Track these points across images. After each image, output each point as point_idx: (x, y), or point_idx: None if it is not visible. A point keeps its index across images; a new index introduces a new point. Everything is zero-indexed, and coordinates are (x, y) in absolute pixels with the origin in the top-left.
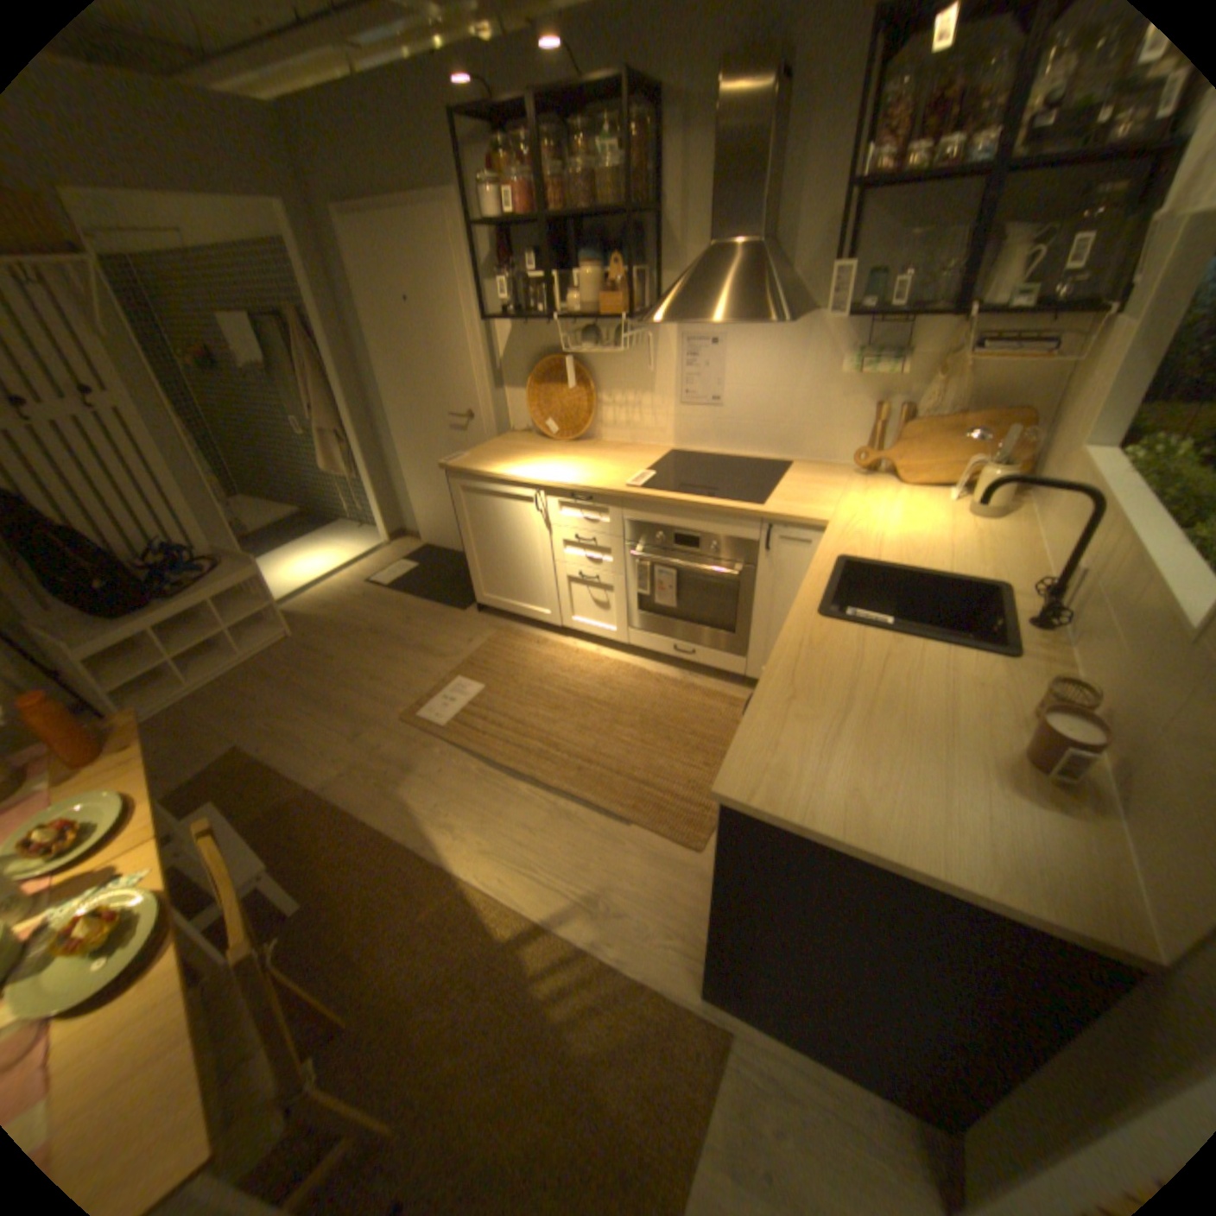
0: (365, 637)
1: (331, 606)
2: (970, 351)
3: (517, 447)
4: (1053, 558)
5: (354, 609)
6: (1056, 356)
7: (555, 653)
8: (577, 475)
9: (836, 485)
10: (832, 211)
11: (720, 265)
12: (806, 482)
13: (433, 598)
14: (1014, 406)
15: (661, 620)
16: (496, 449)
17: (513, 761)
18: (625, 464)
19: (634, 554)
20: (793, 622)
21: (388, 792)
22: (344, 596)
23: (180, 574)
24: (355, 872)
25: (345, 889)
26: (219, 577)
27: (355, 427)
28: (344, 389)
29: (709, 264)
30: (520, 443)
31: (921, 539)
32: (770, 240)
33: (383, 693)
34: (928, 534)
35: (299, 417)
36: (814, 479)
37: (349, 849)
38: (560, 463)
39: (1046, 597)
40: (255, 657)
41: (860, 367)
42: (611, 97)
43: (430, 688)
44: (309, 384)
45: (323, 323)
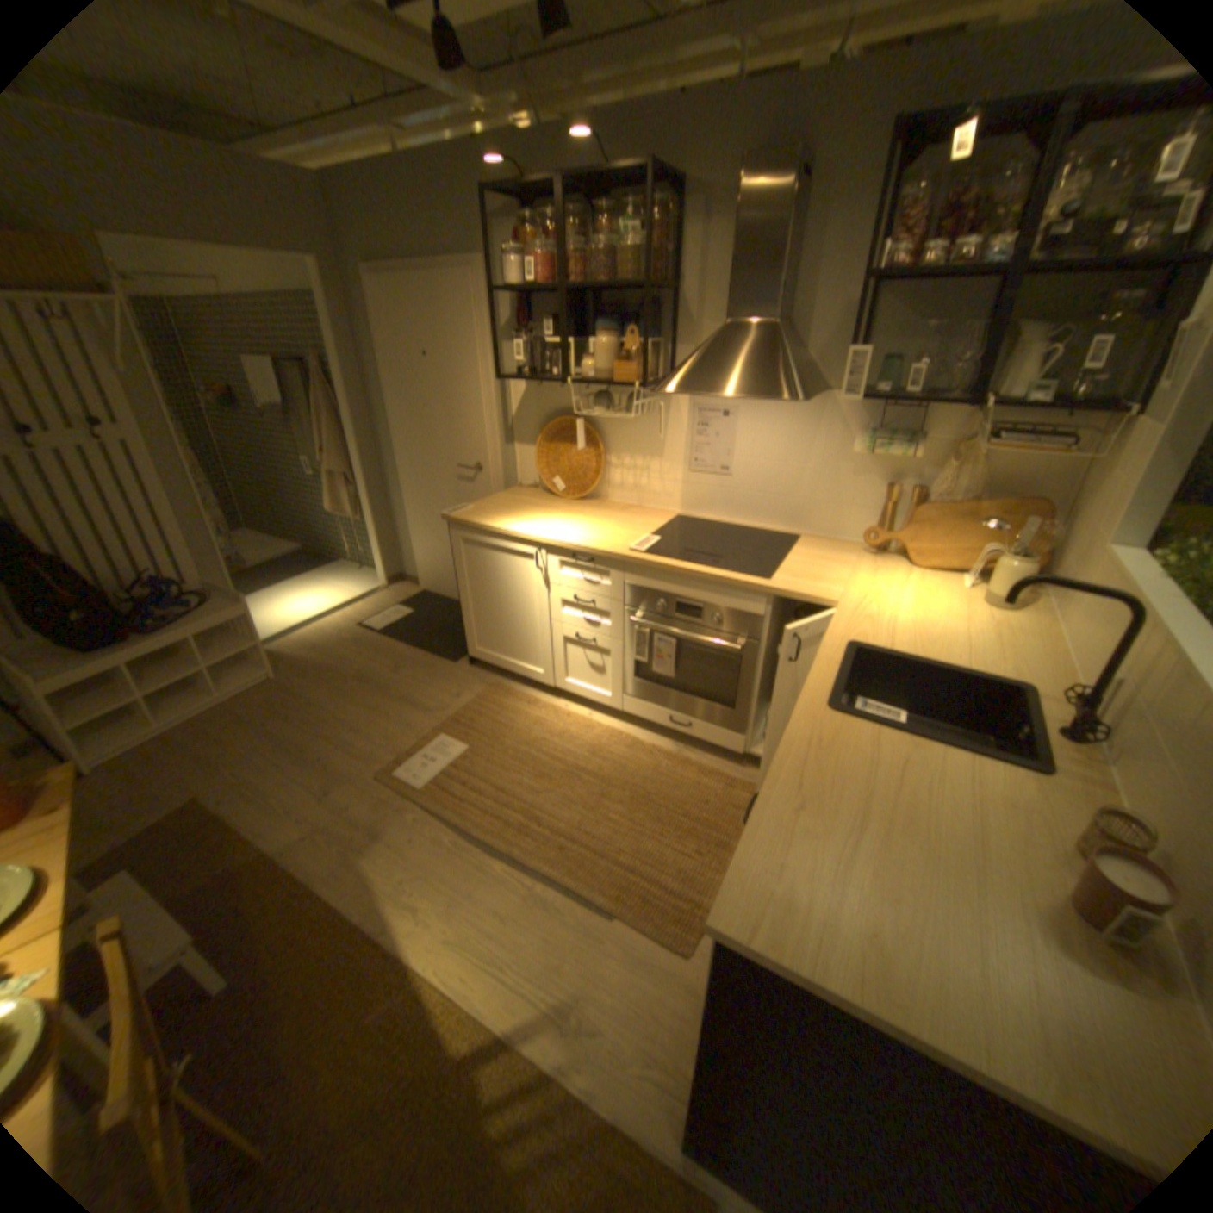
0: (350, 684)
1: (319, 649)
2: (985, 440)
3: (523, 502)
4: (1079, 660)
5: (343, 654)
6: (1075, 451)
7: (545, 715)
8: (580, 536)
9: (845, 563)
10: (847, 299)
11: (735, 342)
12: (814, 558)
13: (424, 647)
14: (1030, 496)
15: (658, 689)
16: (501, 503)
17: (490, 836)
18: (630, 527)
19: (633, 620)
20: (800, 713)
21: (351, 863)
22: (334, 640)
23: (166, 609)
24: (303, 958)
25: (288, 978)
26: (205, 615)
27: (365, 471)
28: (357, 435)
29: (724, 341)
30: (526, 498)
31: (936, 628)
32: (785, 322)
33: (360, 748)
34: (943, 623)
35: (311, 458)
36: (823, 555)
37: (300, 928)
38: (564, 522)
39: (1077, 707)
40: (232, 699)
41: (872, 448)
42: (637, 184)
43: (411, 746)
44: (324, 428)
45: (343, 371)
